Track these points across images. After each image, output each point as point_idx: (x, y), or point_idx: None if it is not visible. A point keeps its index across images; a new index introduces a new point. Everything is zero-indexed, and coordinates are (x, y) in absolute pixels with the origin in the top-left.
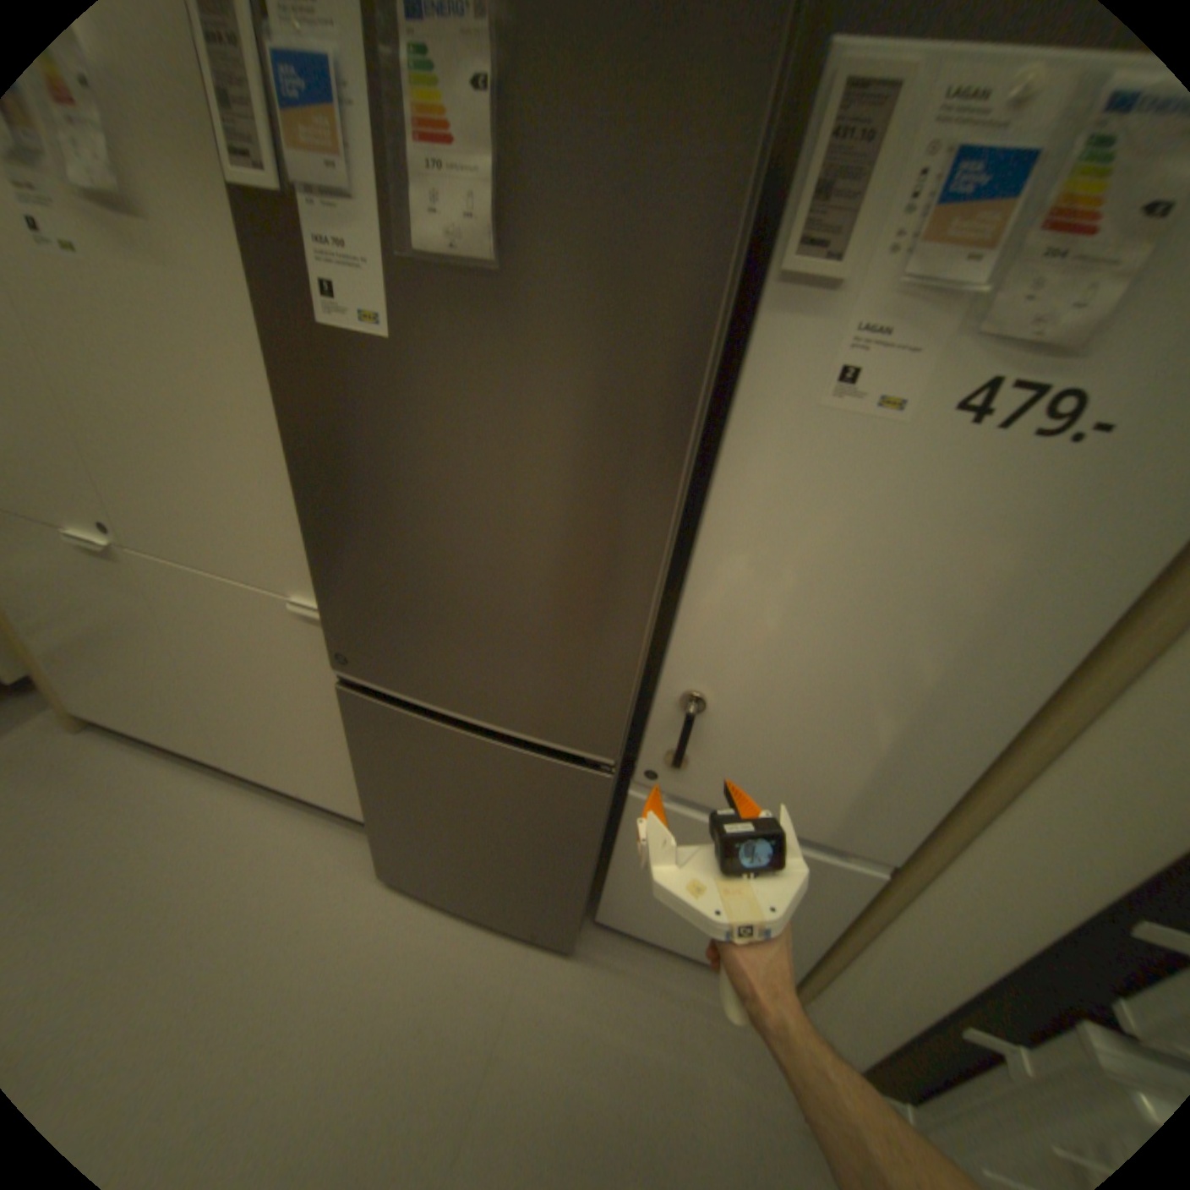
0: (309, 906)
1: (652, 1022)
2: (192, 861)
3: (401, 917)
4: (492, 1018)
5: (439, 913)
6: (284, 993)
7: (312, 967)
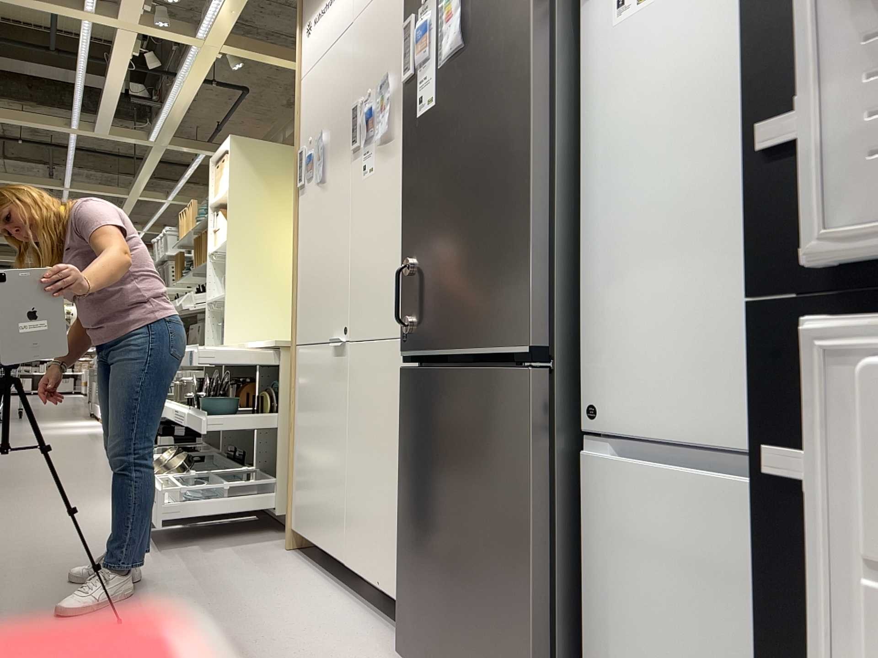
0: None
1: None
2: (291, 614)
3: None
4: None
5: None
6: None
7: None
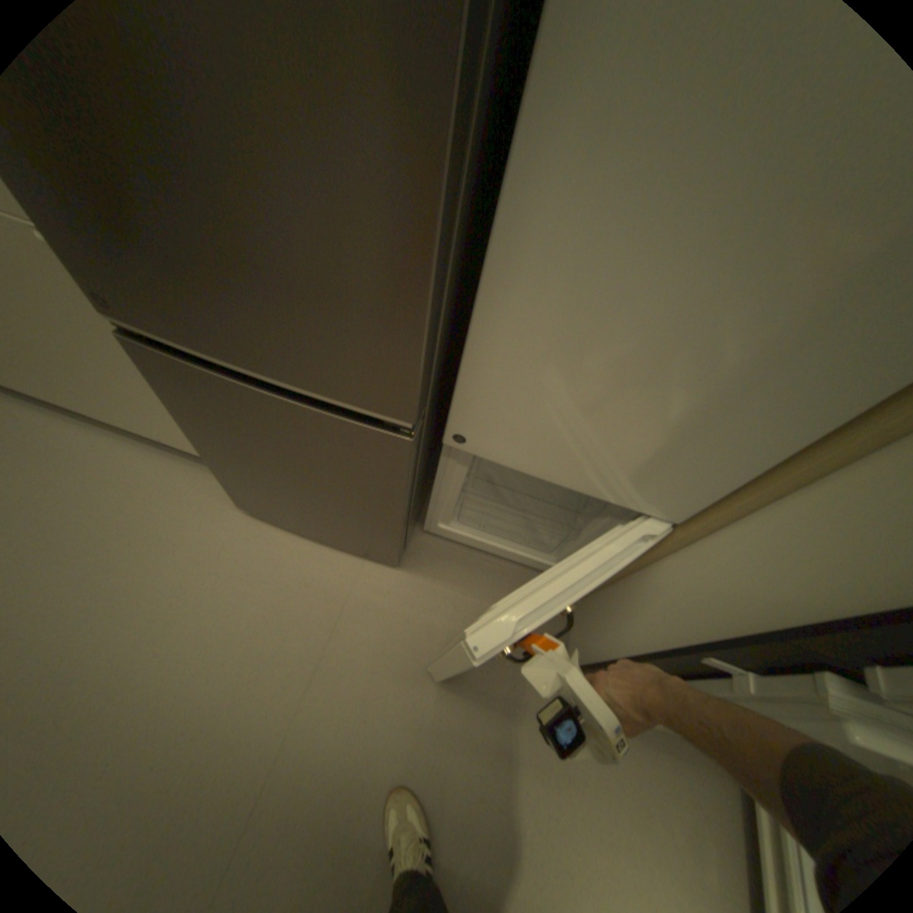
0: (183, 526)
1: (457, 610)
2: (78, 490)
3: (261, 536)
4: (335, 605)
5: (293, 534)
6: (169, 587)
7: (190, 569)
